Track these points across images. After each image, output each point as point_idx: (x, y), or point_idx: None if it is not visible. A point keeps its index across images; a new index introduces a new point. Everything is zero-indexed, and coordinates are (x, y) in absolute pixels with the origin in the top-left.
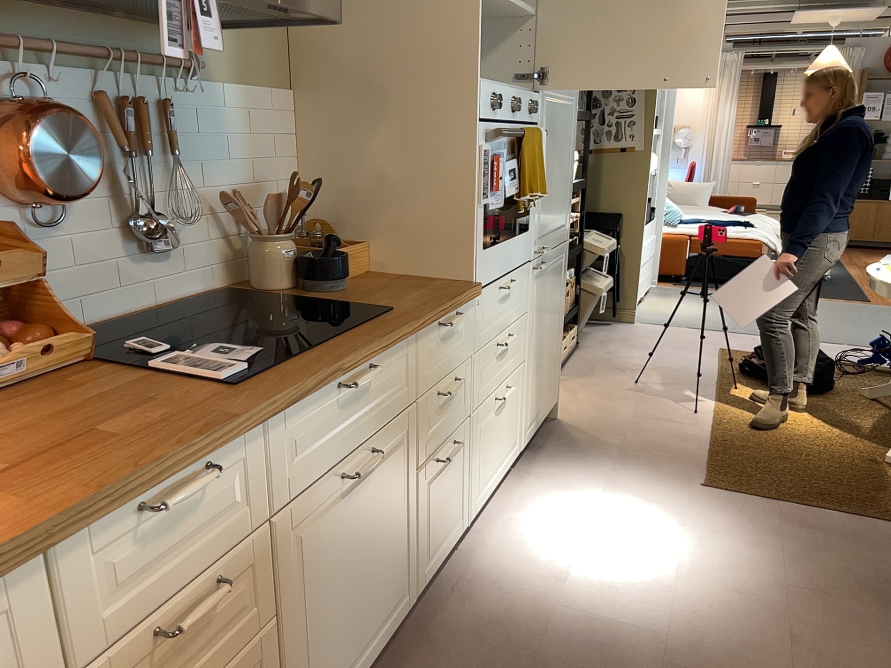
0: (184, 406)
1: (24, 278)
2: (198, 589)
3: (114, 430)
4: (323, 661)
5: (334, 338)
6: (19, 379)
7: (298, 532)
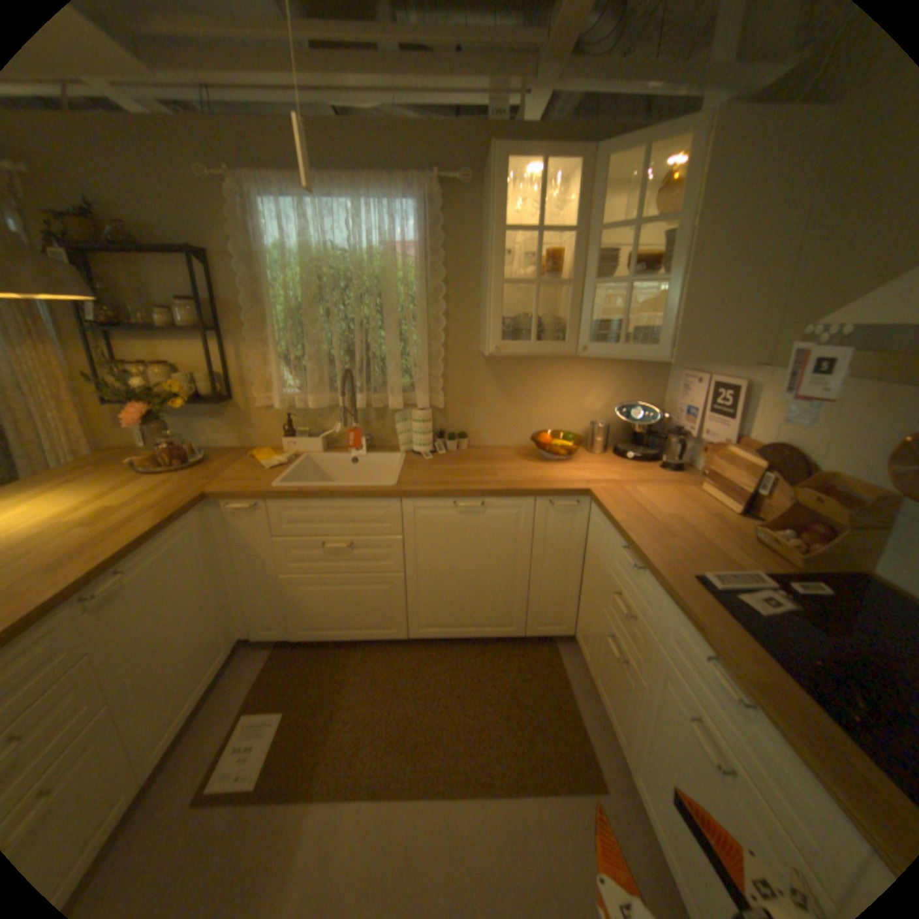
0: (682, 560)
1: (843, 522)
2: (633, 609)
3: (671, 541)
4: (658, 784)
5: (783, 669)
6: (775, 550)
7: (669, 683)
